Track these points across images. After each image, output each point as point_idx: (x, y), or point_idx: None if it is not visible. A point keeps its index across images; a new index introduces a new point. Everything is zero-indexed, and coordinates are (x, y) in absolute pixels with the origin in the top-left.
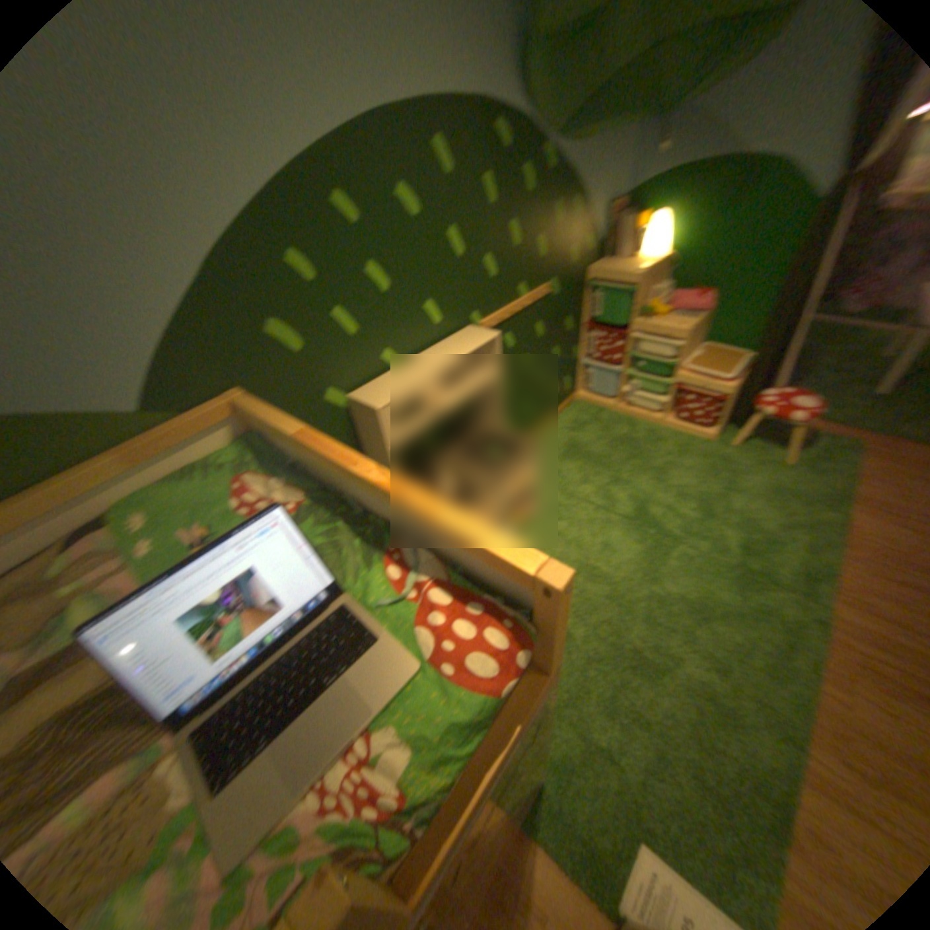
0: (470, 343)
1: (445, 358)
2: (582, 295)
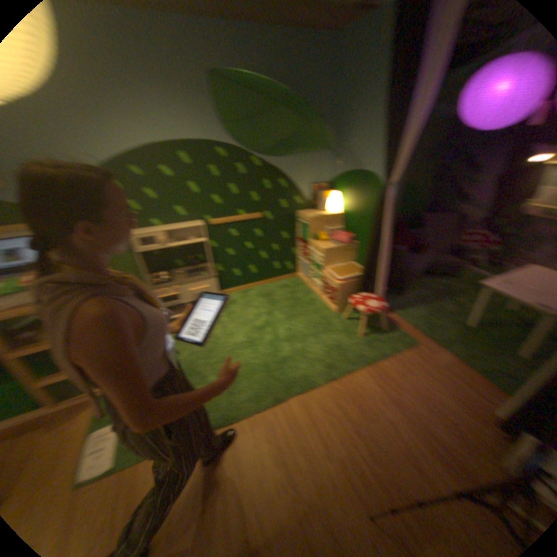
0: (191, 226)
1: (176, 228)
2: (296, 224)
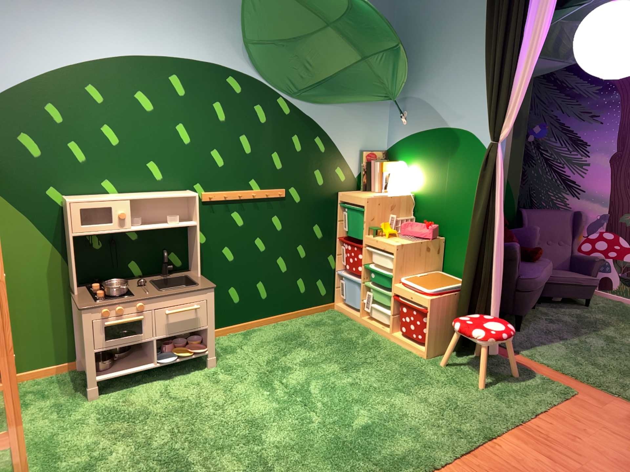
0: (171, 194)
1: (144, 195)
2: (334, 212)
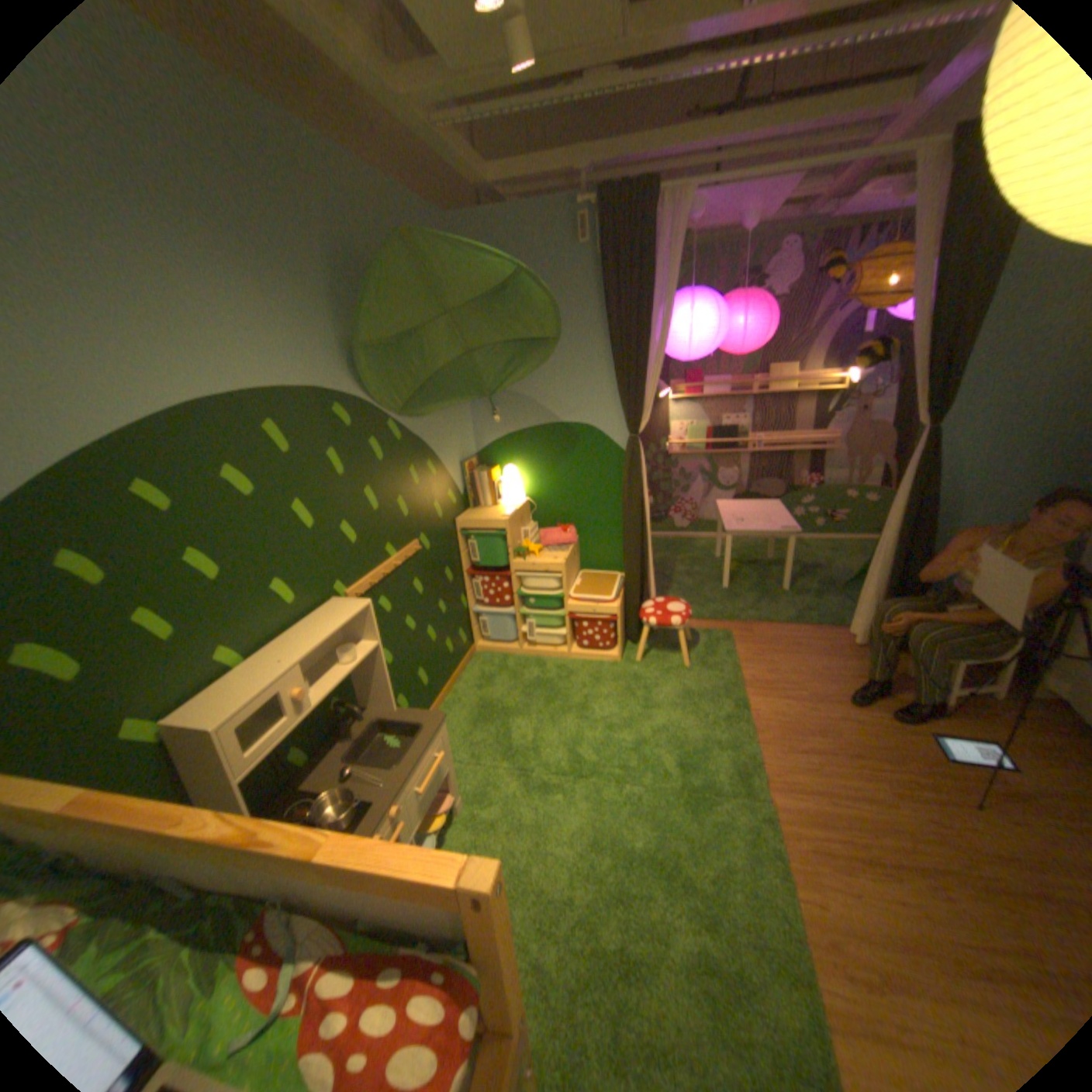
0: (334, 619)
1: (303, 642)
2: (455, 546)
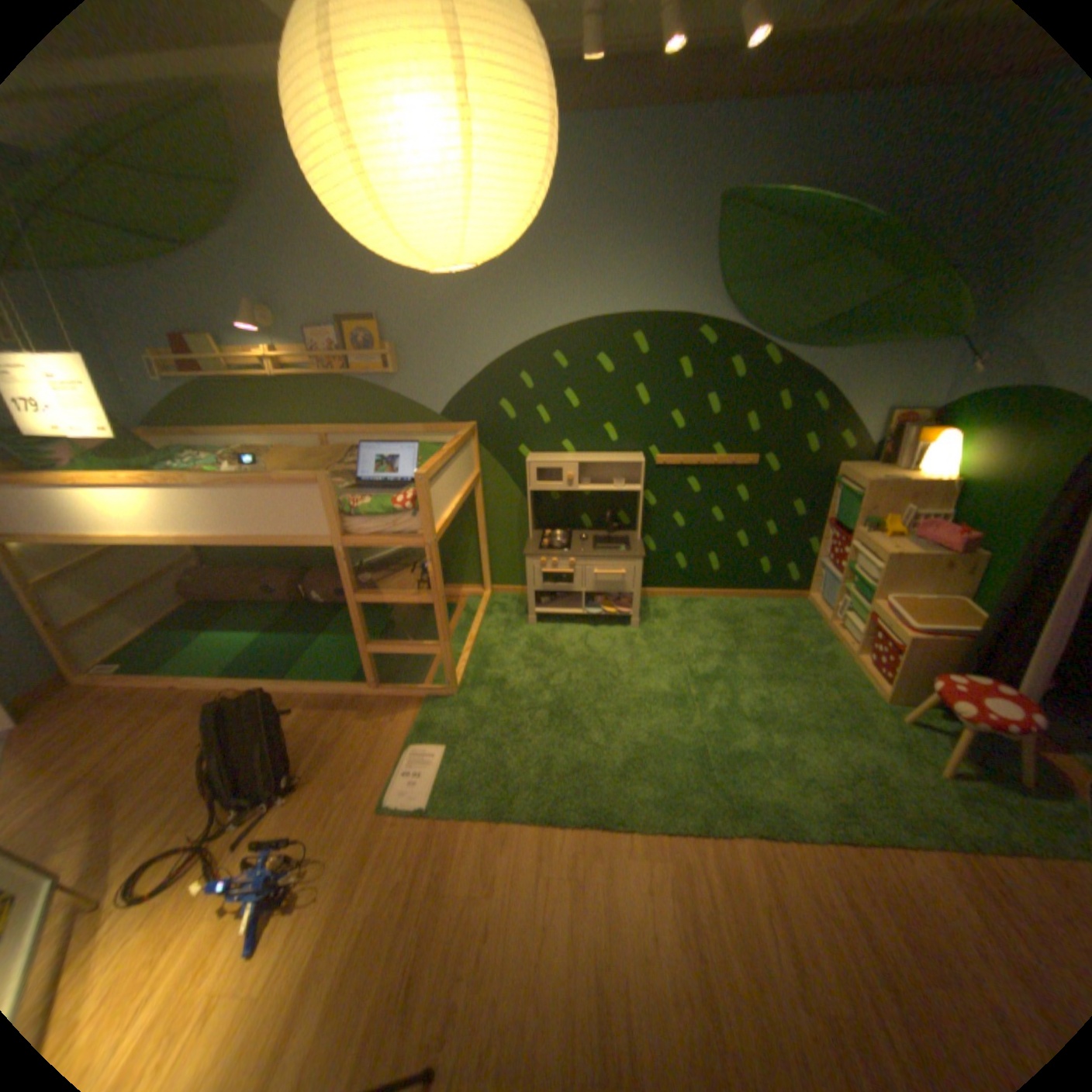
0: (618, 460)
1: (592, 459)
2: (827, 488)
